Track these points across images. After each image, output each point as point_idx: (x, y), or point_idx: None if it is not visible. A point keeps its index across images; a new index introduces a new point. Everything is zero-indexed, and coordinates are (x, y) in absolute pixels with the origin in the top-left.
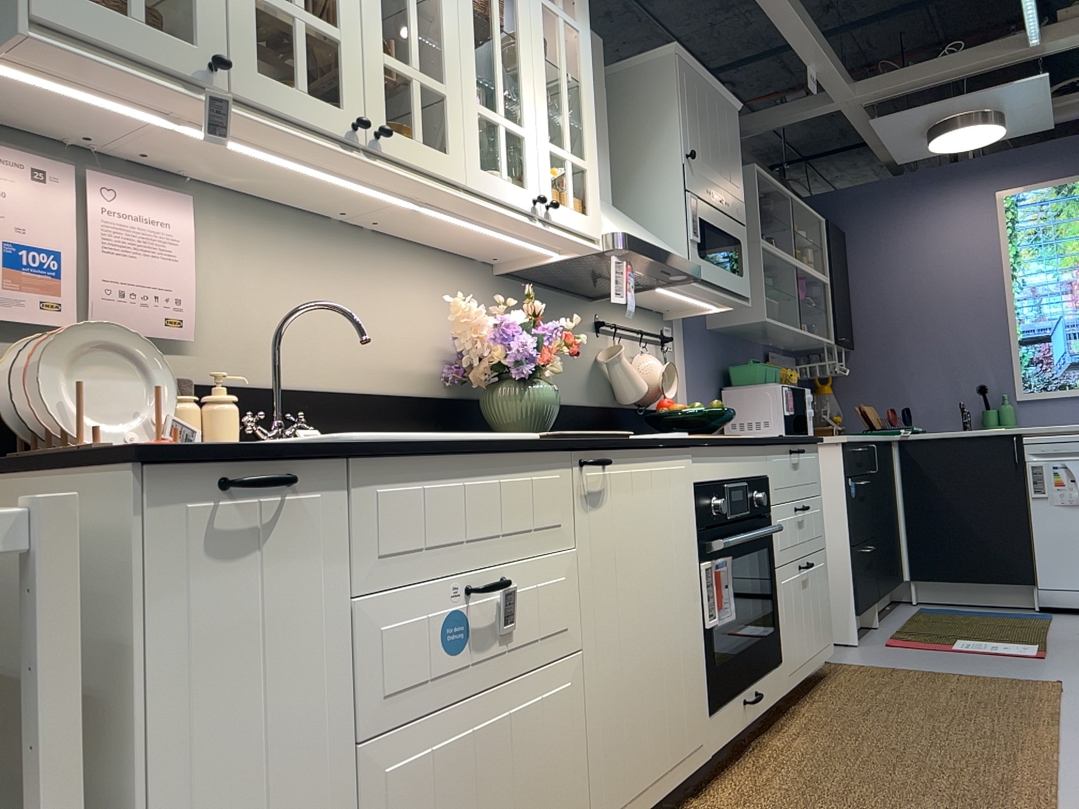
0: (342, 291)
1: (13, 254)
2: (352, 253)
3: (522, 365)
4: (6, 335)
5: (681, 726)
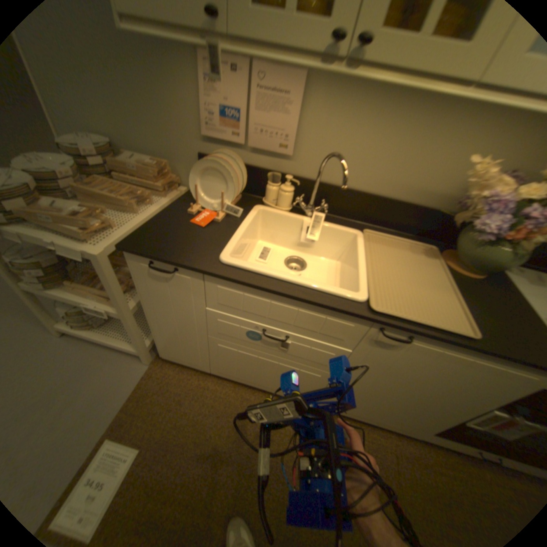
0: (402, 132)
1: (223, 110)
2: (426, 103)
3: (494, 230)
4: (224, 142)
5: (402, 424)
